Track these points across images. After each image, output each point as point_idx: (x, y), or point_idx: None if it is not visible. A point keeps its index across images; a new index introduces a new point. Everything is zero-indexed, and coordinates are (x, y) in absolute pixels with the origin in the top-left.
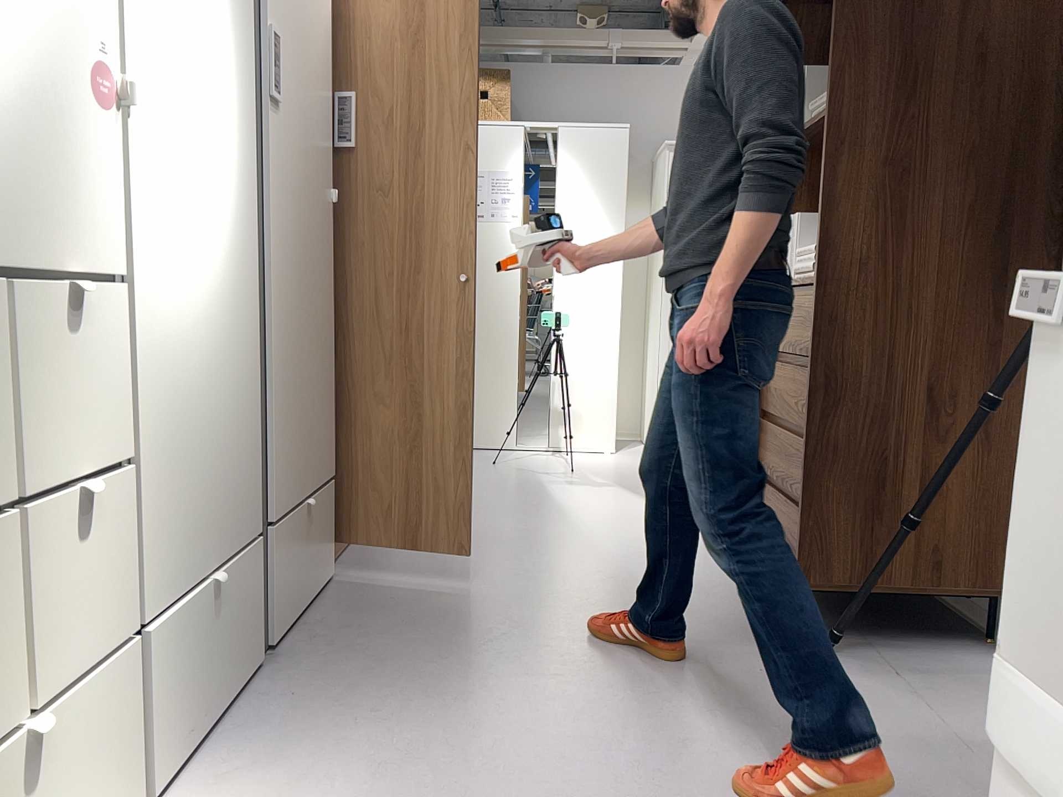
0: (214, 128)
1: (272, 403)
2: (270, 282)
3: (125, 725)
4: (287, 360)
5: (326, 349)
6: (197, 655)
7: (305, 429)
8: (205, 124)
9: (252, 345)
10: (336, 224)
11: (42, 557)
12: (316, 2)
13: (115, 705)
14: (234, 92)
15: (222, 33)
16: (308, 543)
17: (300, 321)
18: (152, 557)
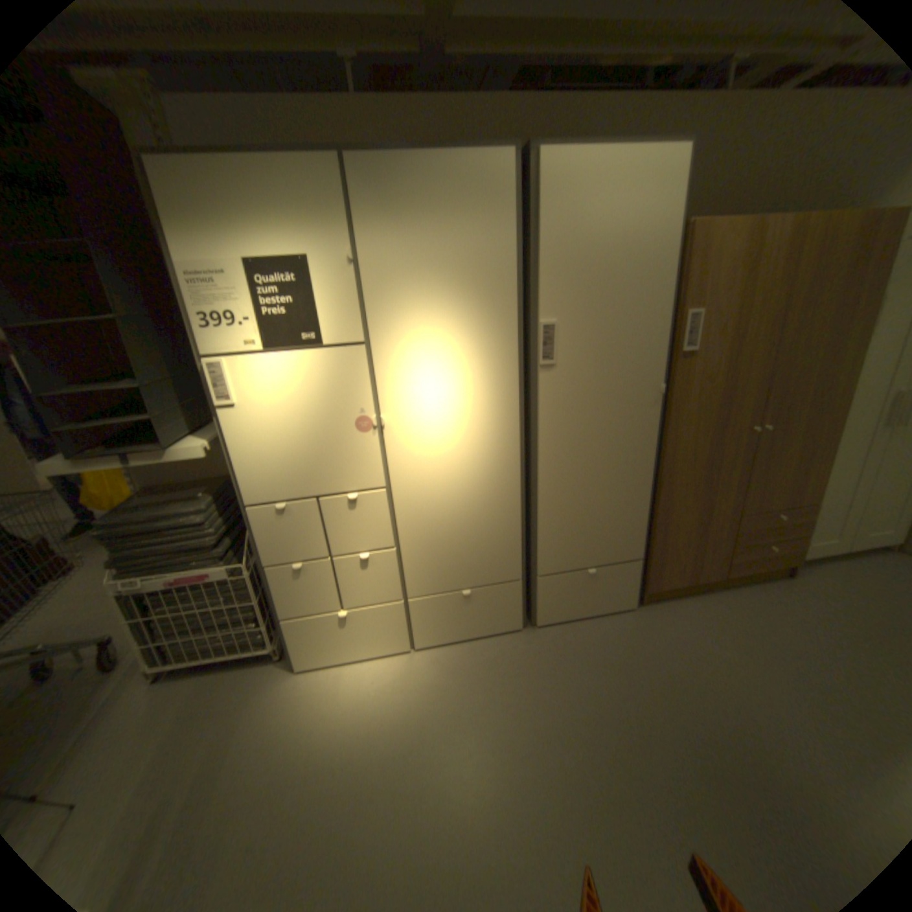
0: (470, 407)
1: (541, 523)
2: (542, 465)
3: (400, 624)
4: (565, 501)
5: (655, 485)
6: (453, 615)
7: (592, 534)
8: (460, 408)
9: (521, 496)
10: (673, 406)
11: (349, 571)
12: (642, 261)
13: (393, 617)
14: (495, 380)
15: (479, 356)
16: (593, 589)
17: (589, 478)
18: (417, 578)
